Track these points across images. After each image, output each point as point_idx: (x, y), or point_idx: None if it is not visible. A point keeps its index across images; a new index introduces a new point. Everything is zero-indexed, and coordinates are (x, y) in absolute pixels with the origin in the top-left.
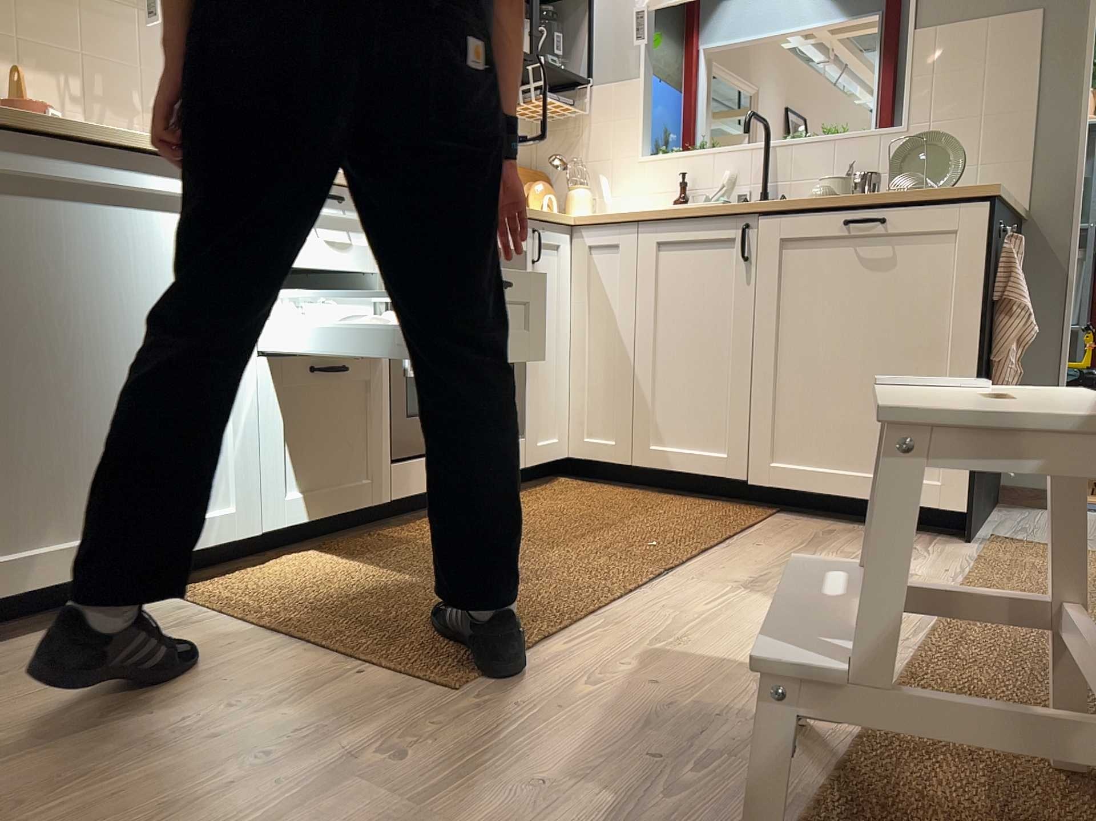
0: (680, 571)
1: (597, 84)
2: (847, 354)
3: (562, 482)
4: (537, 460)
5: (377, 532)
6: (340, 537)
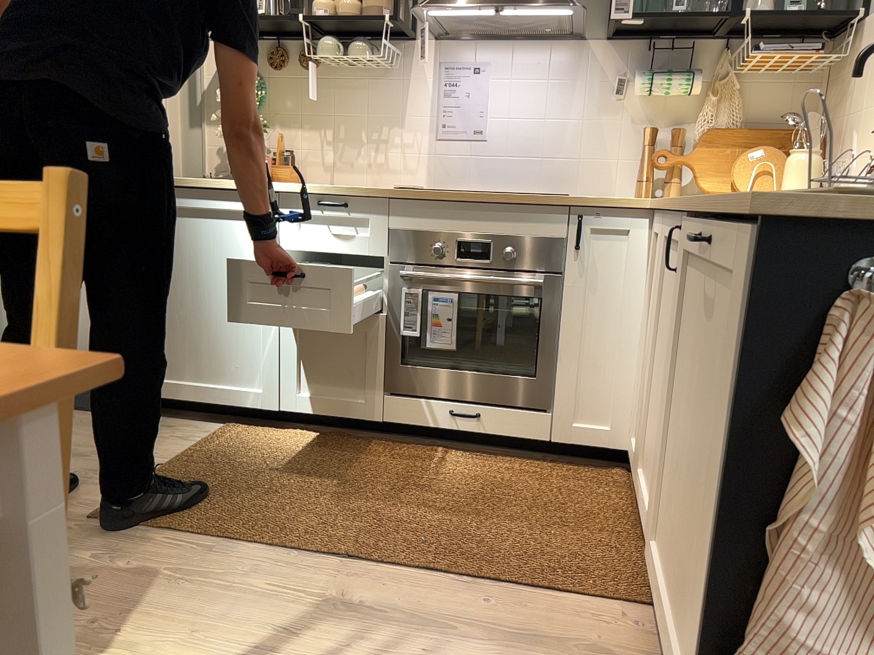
0: (353, 567)
1: (870, 12)
2: (694, 441)
3: (619, 474)
4: (569, 441)
5: (380, 442)
6: (359, 435)
